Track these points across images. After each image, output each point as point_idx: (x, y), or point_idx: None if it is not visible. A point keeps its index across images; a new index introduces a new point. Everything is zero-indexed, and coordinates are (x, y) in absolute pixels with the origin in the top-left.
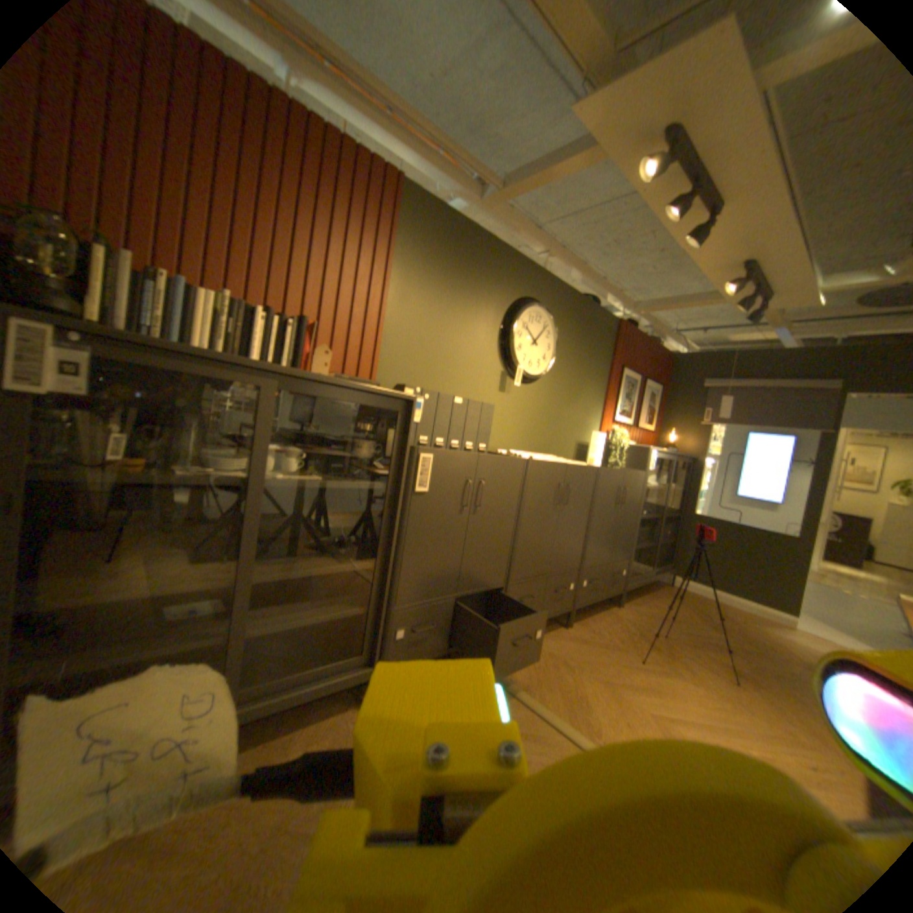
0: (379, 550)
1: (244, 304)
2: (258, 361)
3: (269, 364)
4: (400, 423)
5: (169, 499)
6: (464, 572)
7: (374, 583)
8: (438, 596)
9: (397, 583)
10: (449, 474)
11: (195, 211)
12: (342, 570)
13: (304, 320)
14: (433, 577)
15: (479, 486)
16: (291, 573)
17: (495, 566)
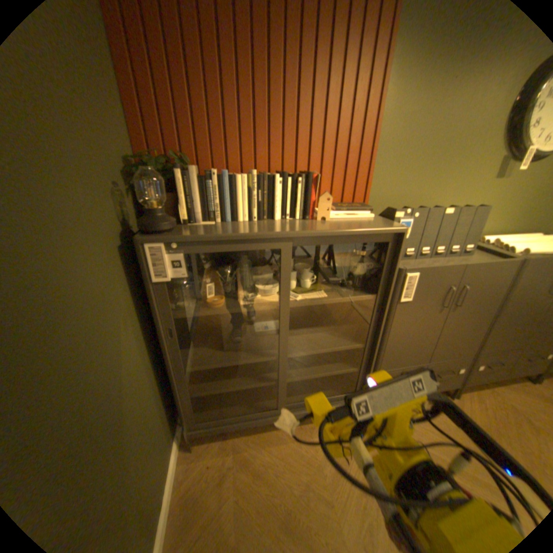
0: (370, 339)
1: (269, 176)
2: (278, 233)
3: (287, 233)
4: (391, 247)
5: (241, 314)
6: (439, 351)
7: (365, 357)
8: (414, 366)
9: (382, 360)
10: (435, 286)
11: (231, 104)
12: (343, 349)
13: (311, 176)
14: (411, 355)
15: (464, 291)
16: (311, 352)
17: (469, 347)
